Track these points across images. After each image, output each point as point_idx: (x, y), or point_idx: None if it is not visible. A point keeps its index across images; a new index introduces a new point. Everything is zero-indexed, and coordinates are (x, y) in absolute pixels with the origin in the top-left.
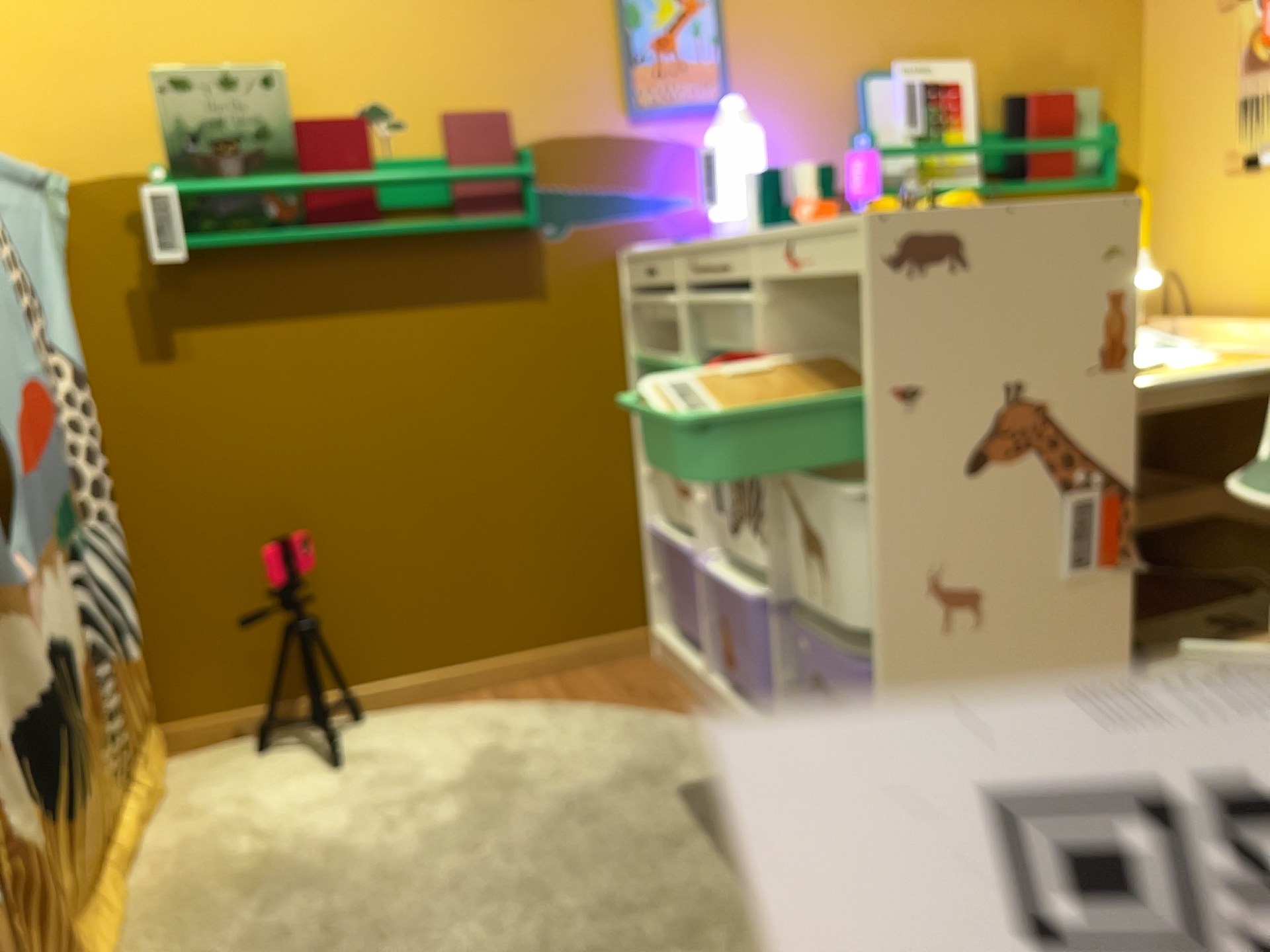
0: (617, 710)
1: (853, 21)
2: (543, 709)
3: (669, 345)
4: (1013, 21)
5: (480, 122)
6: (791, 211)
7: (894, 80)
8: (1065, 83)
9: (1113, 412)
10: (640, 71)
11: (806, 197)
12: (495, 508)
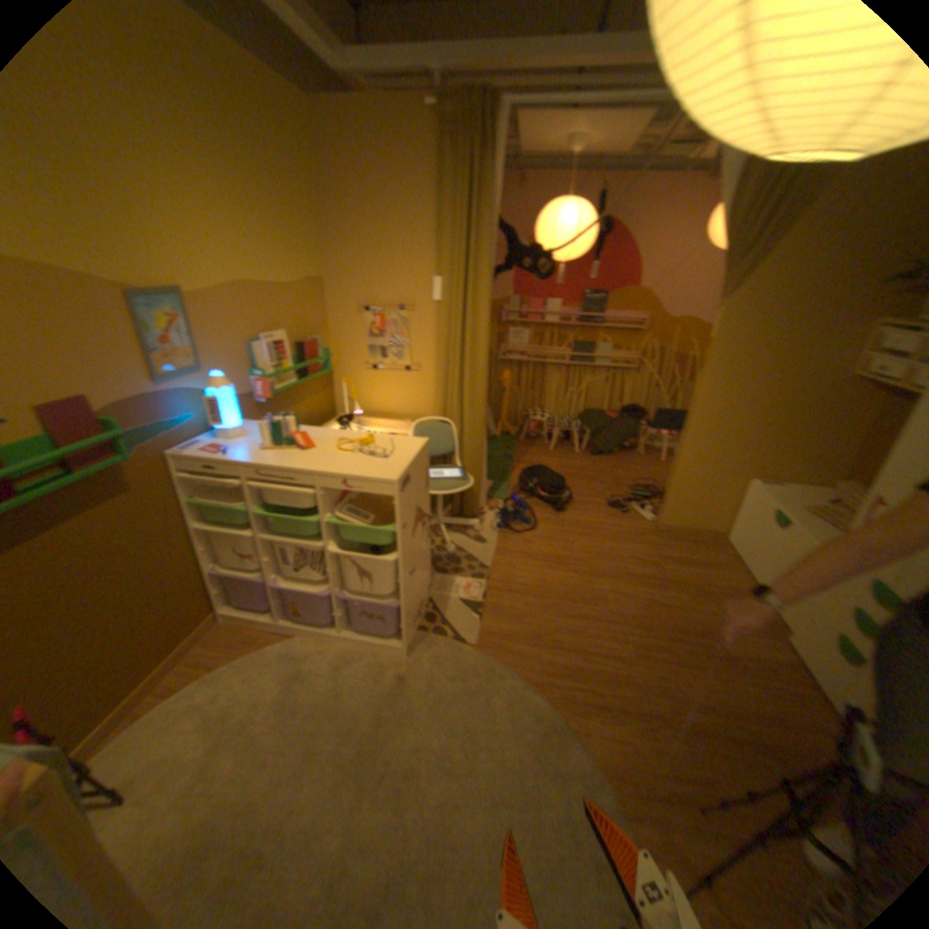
0: (238, 659)
1: (239, 317)
2: (200, 683)
3: (197, 489)
4: (290, 311)
5: (66, 408)
6: (284, 436)
7: (259, 342)
8: (308, 334)
9: (426, 499)
10: (153, 357)
11: (294, 432)
12: (127, 610)
